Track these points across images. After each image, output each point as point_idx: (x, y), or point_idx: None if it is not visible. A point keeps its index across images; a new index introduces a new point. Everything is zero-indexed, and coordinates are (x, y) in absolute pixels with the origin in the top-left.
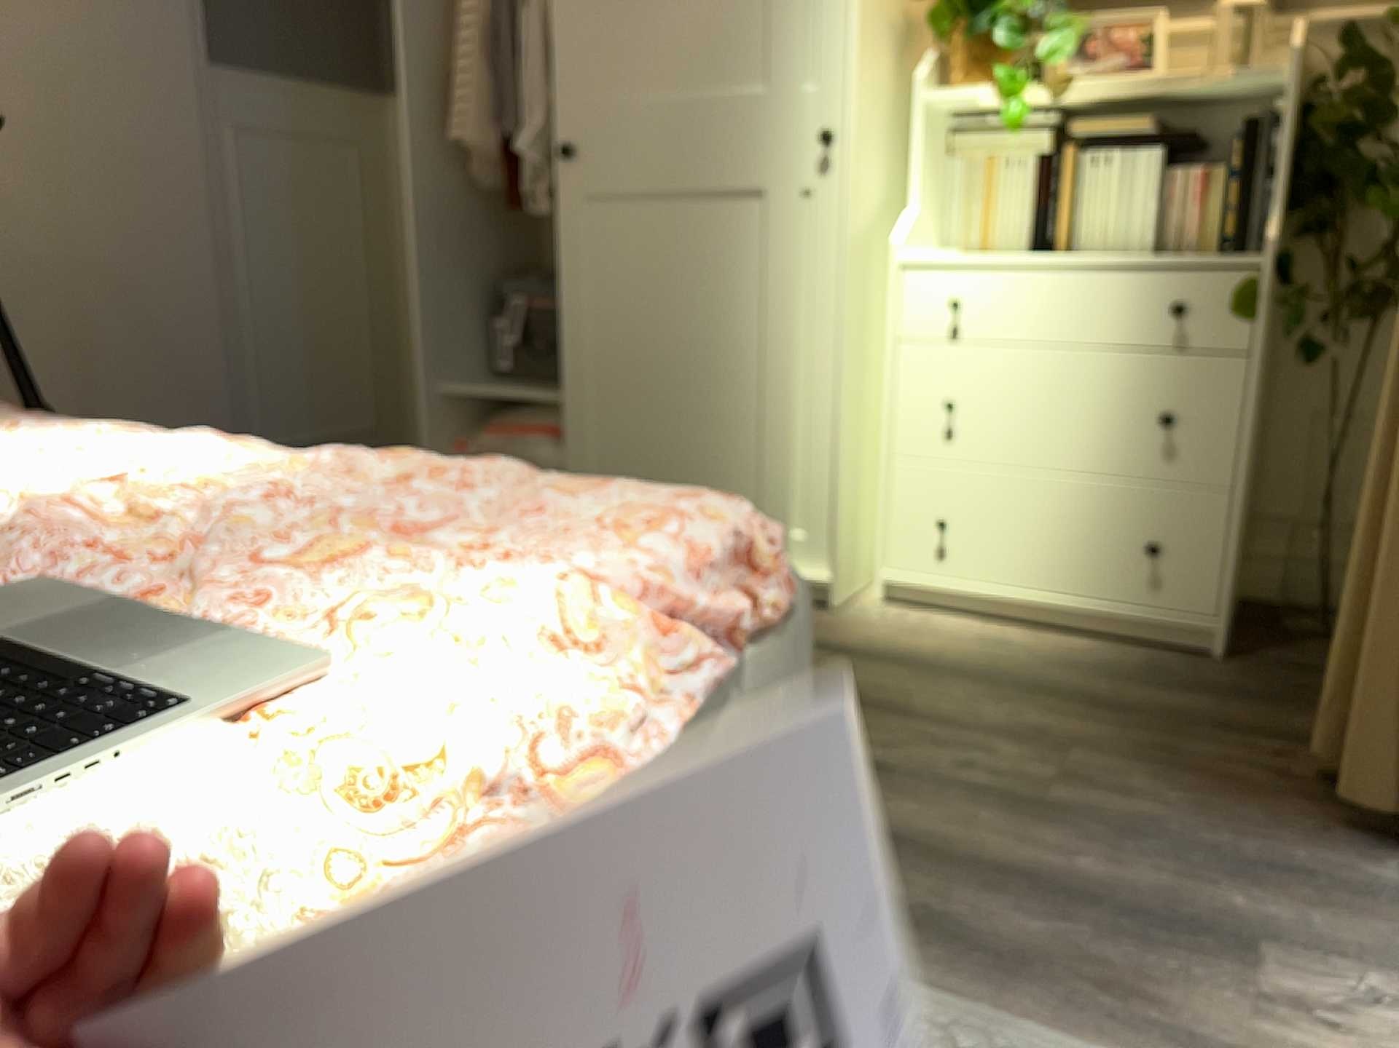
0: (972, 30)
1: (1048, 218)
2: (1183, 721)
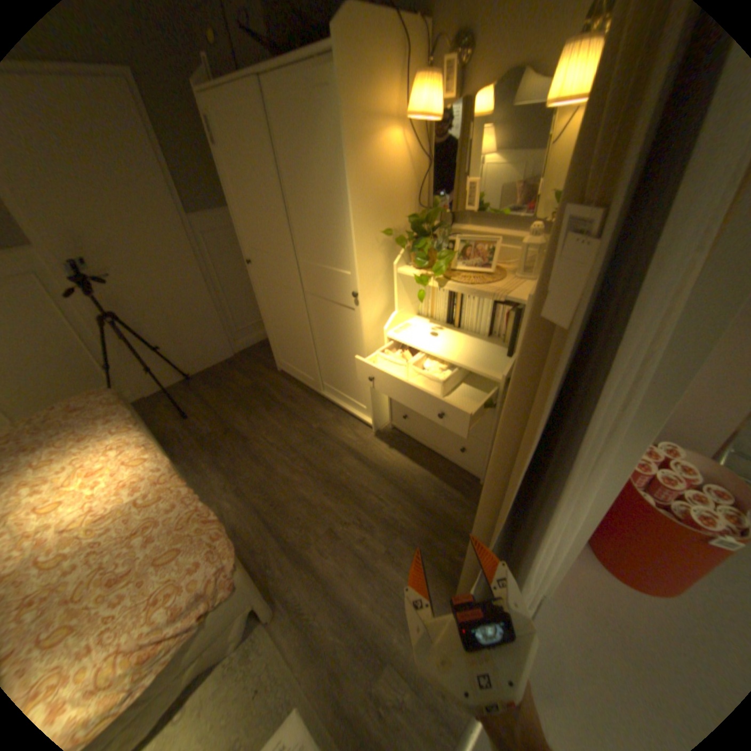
0: (413, 249)
1: (452, 312)
2: (446, 521)
